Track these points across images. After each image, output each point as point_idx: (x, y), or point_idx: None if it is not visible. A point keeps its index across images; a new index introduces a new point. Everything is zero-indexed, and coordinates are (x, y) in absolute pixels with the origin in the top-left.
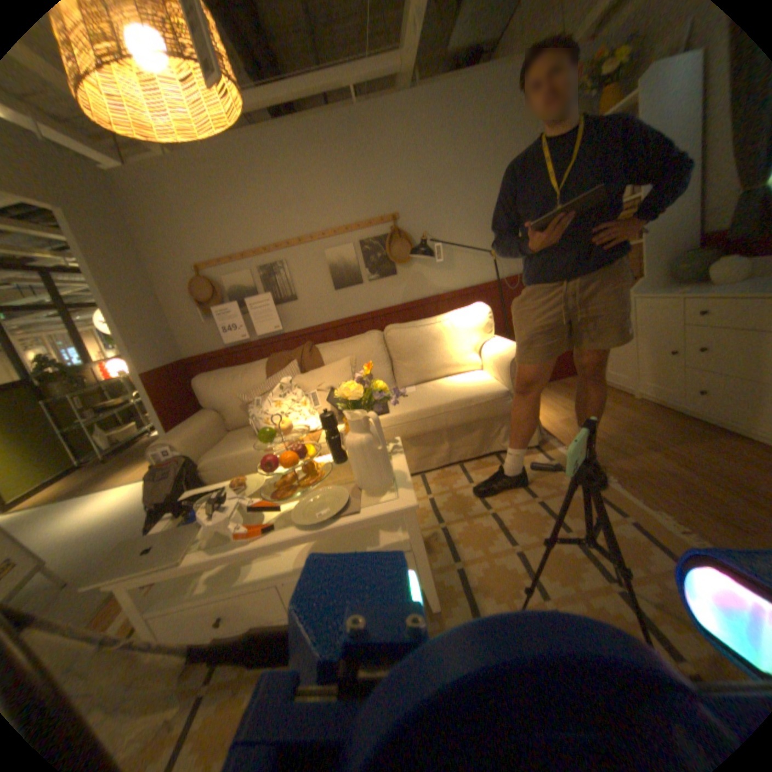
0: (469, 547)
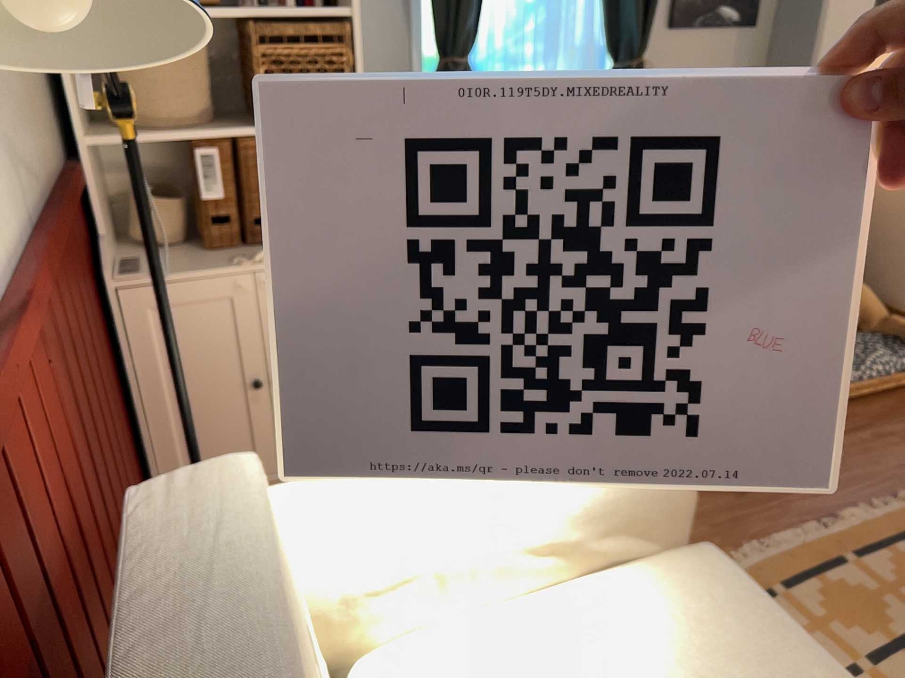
0: None
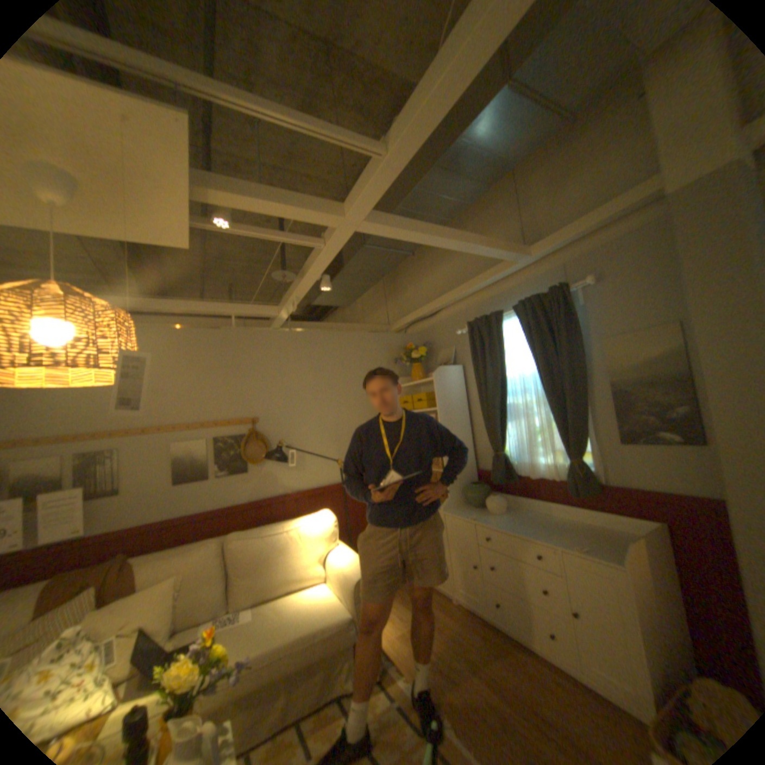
0: None
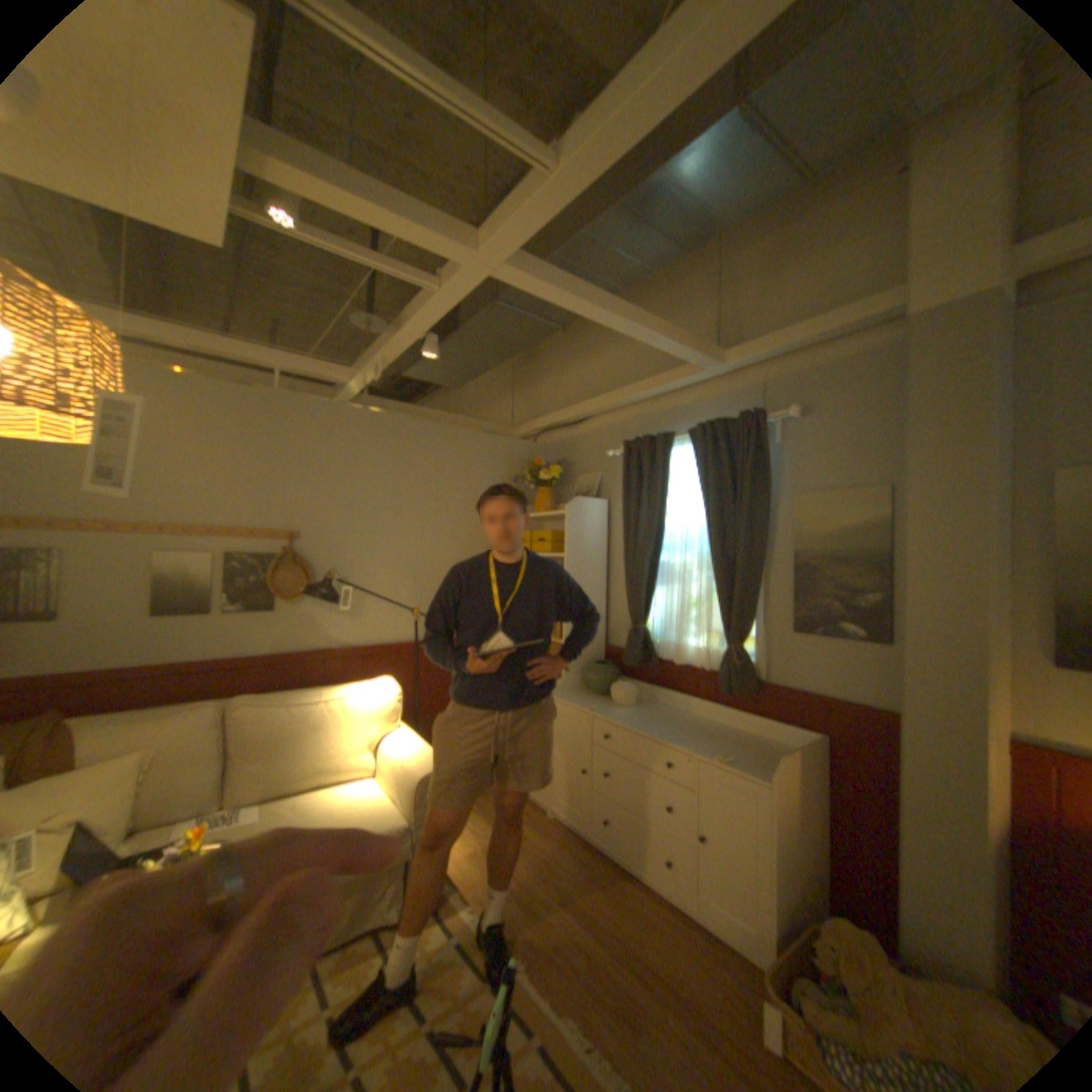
0: None
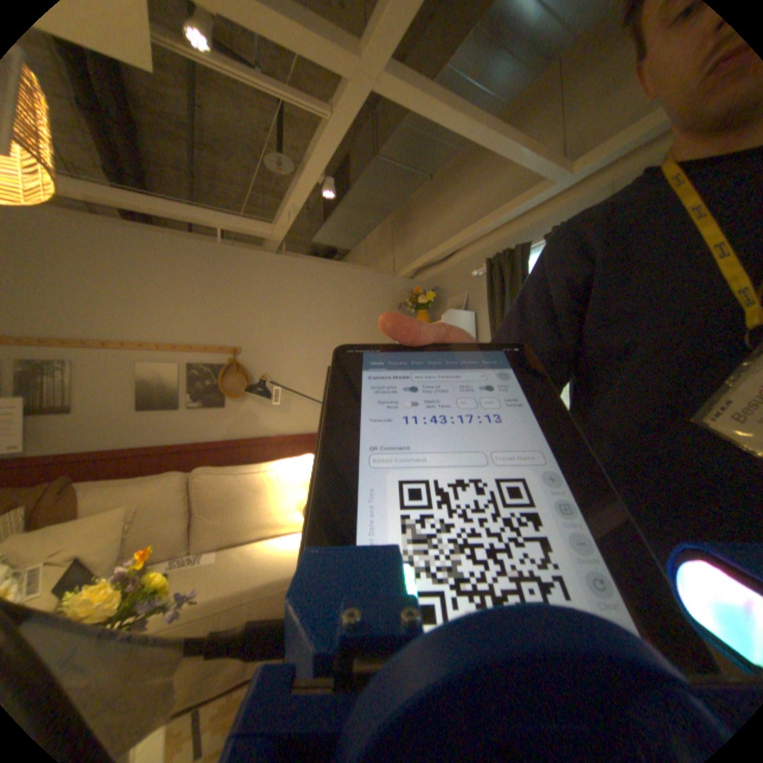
0: None
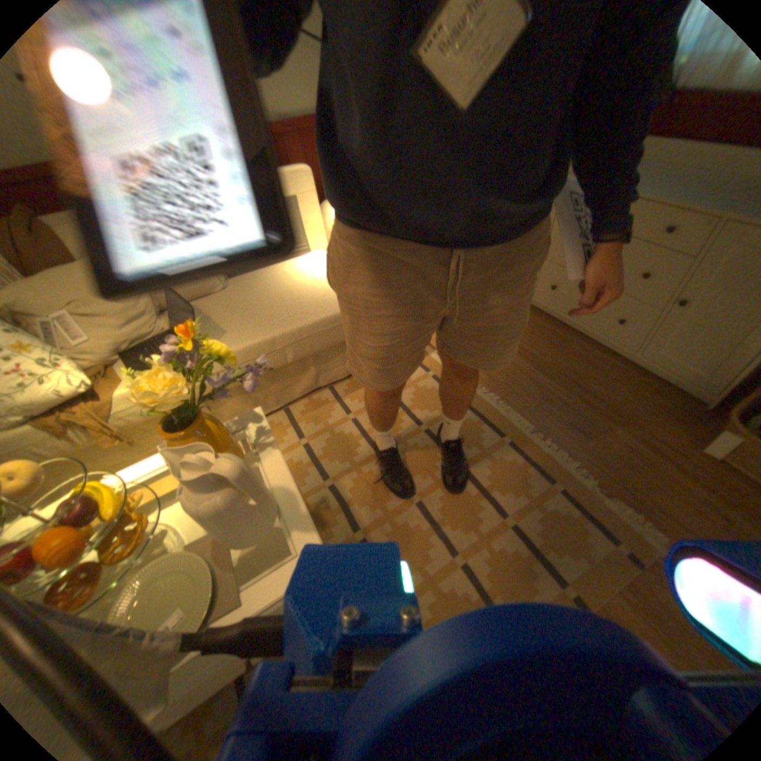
0: (365, 507)
